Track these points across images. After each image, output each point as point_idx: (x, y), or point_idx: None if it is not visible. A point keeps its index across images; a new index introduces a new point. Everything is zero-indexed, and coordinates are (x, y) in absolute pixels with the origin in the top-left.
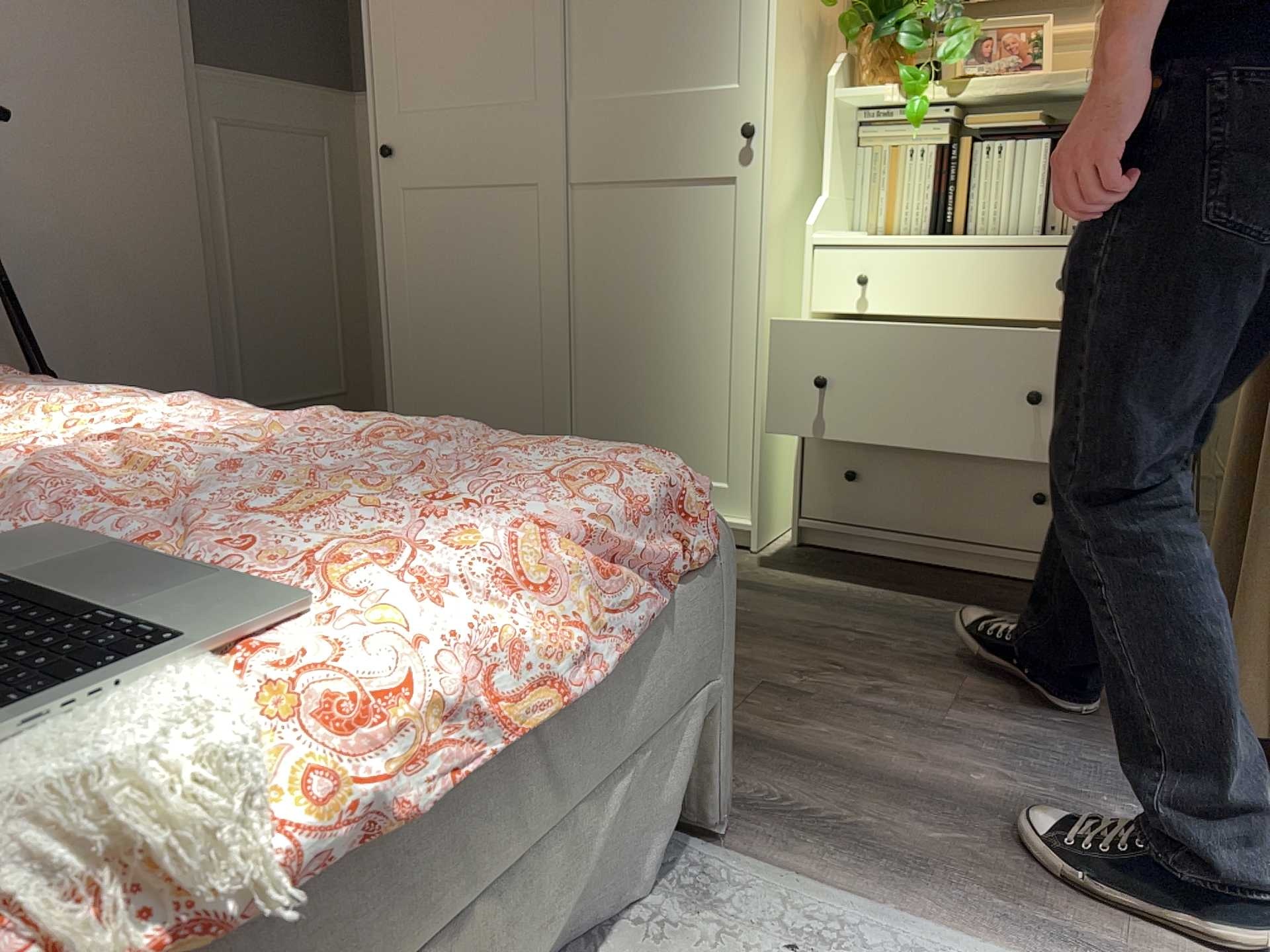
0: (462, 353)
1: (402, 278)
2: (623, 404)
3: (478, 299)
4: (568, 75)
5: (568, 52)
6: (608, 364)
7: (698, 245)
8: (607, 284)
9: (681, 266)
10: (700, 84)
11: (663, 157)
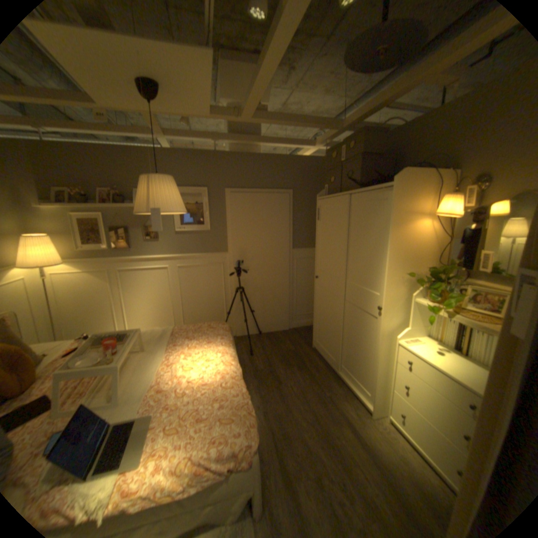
0: (324, 326)
1: (317, 304)
2: (351, 358)
3: (327, 316)
4: (346, 275)
5: (347, 270)
6: (349, 346)
7: (368, 330)
8: (350, 327)
9: (365, 333)
10: (372, 290)
11: (363, 304)
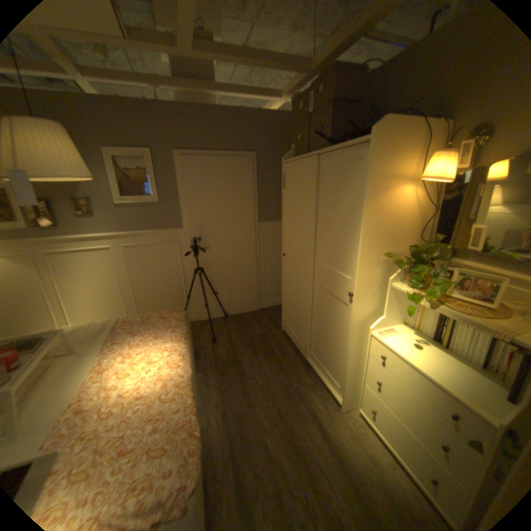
0: (292, 309)
1: (284, 284)
2: (320, 345)
3: (295, 298)
4: (315, 253)
5: (315, 247)
6: (318, 332)
7: (338, 317)
8: (319, 312)
9: (334, 320)
10: (342, 272)
11: (332, 288)
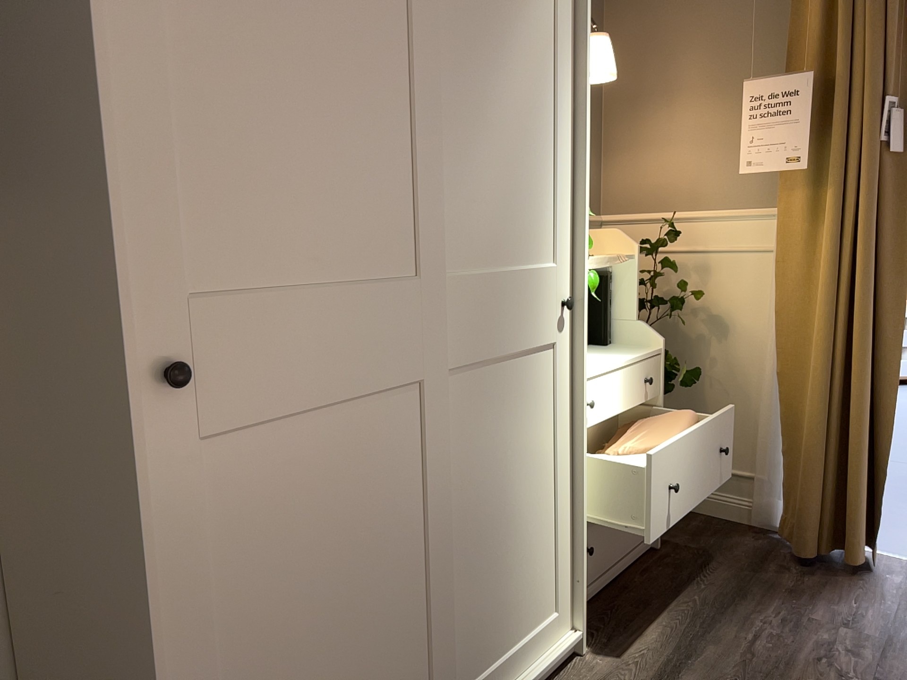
0: (327, 655)
1: (216, 595)
2: (487, 589)
3: (350, 560)
4: (442, 247)
5: (441, 222)
6: (475, 555)
7: (533, 406)
8: (473, 471)
9: (524, 429)
10: (533, 263)
11: (514, 331)
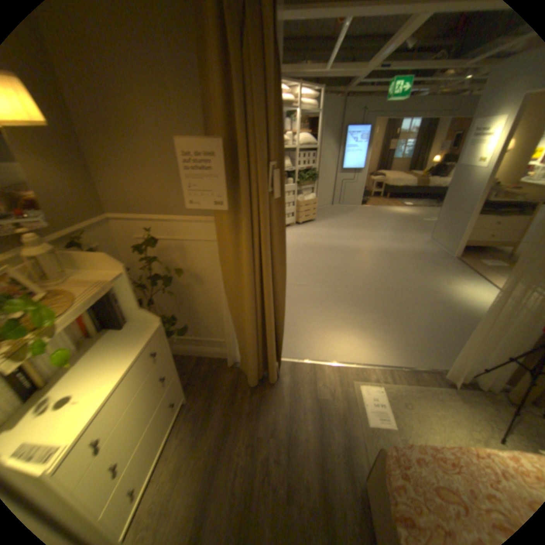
0: None
1: None
2: None
3: None
4: None
5: None
6: None
7: None
8: None
9: None
10: None
11: None
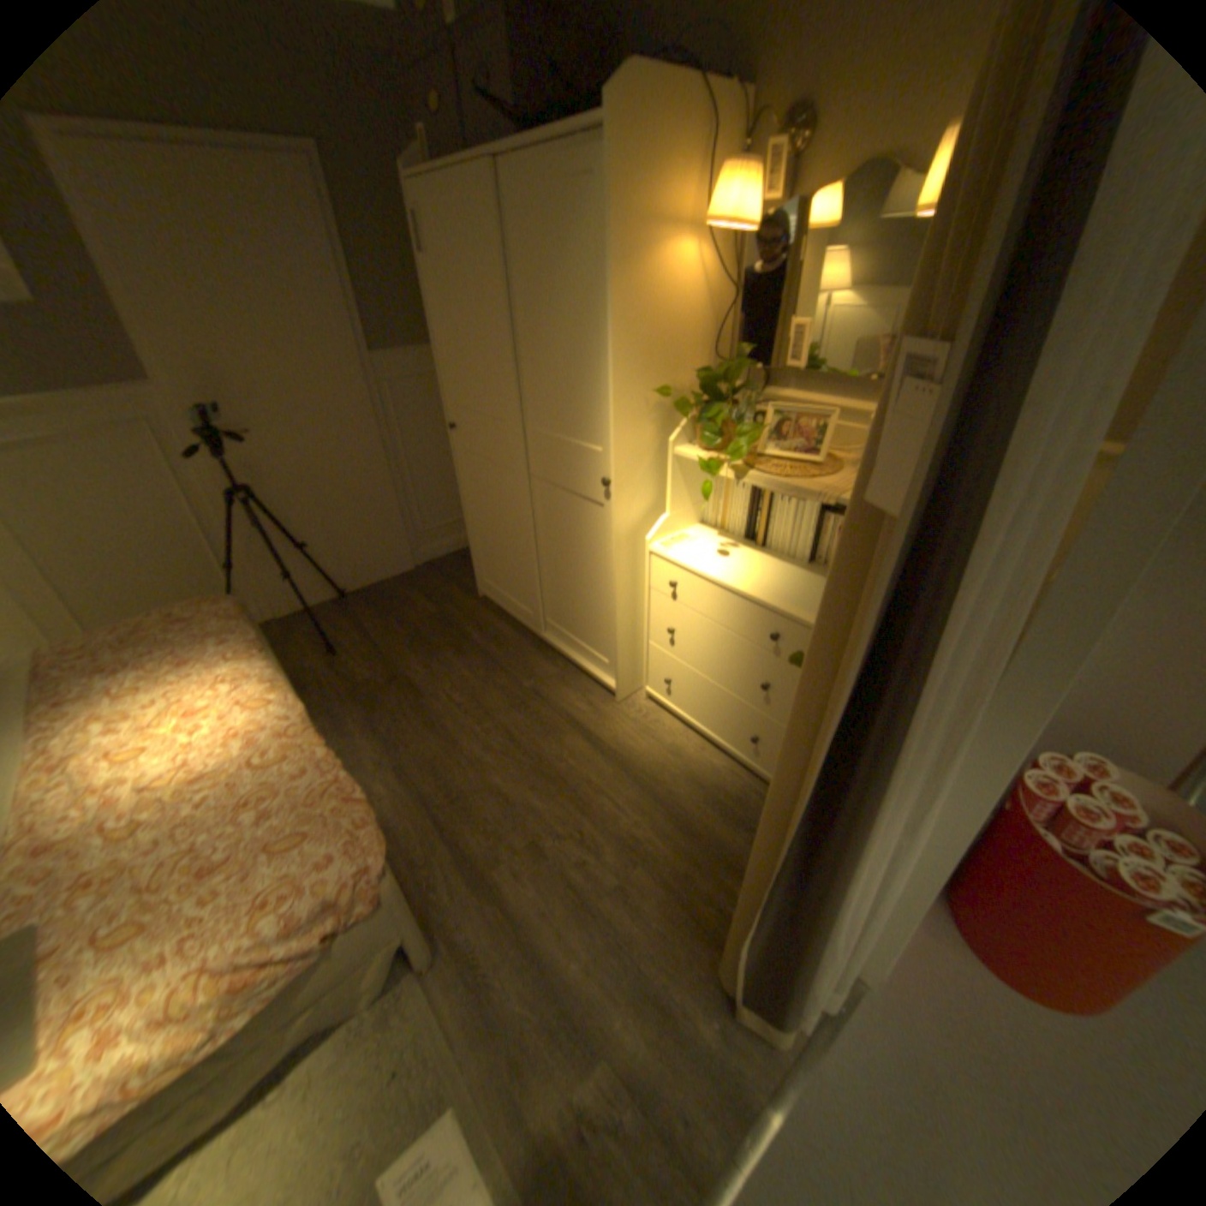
0: (496, 543)
1: (469, 494)
2: (563, 599)
3: (499, 519)
4: (524, 410)
5: (523, 396)
6: (556, 576)
7: (589, 533)
8: (552, 535)
9: (583, 541)
10: (585, 440)
11: (570, 477)
